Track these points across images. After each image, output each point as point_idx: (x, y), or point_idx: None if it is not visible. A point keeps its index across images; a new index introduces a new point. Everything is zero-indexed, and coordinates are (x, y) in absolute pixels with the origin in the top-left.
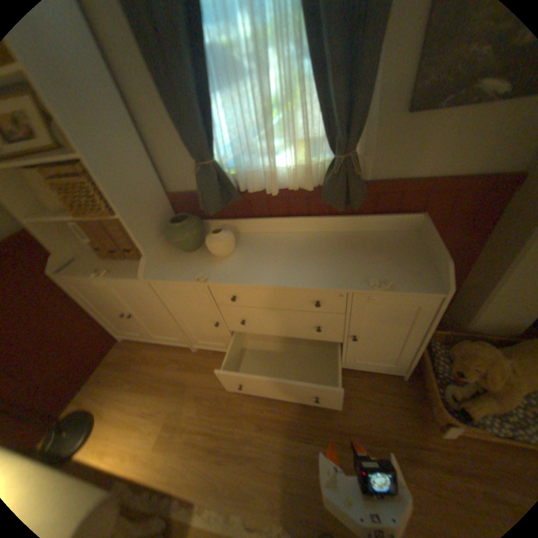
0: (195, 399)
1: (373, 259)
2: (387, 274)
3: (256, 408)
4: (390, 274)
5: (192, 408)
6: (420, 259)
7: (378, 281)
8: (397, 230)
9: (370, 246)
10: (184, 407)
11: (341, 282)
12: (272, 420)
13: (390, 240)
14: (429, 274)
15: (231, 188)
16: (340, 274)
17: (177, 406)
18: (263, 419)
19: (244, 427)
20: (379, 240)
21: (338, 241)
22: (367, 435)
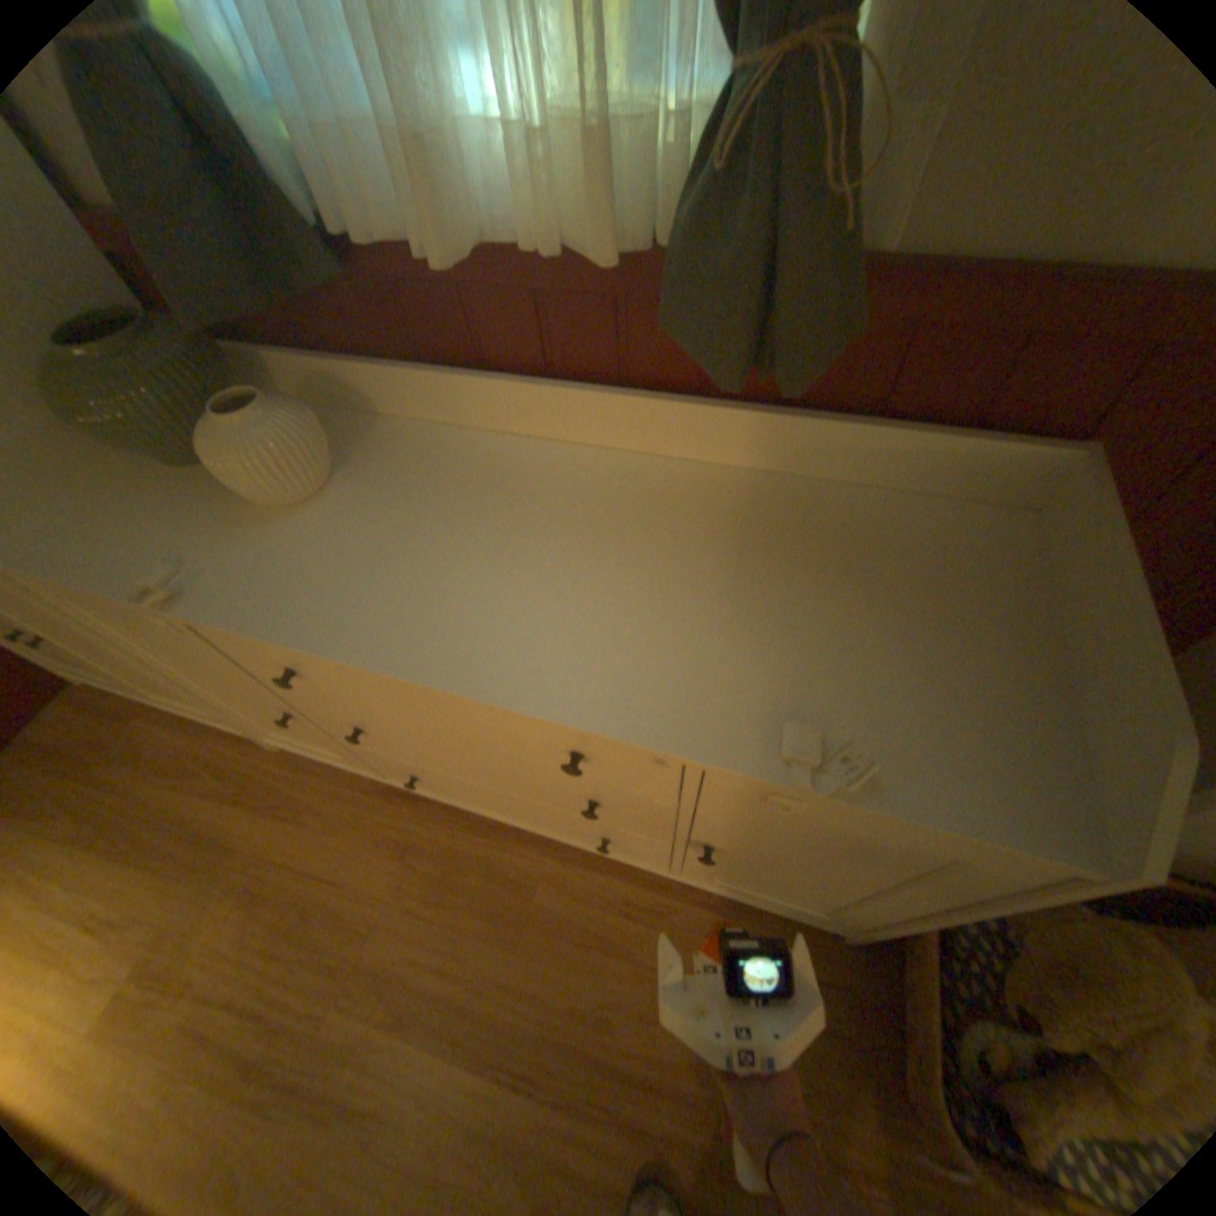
0: (241, 903)
1: (830, 620)
2: (869, 711)
3: (405, 960)
4: (882, 712)
5: (226, 929)
6: (1023, 654)
7: (820, 748)
8: (956, 495)
9: (831, 554)
10: (207, 922)
11: (668, 716)
12: (439, 1006)
13: (919, 536)
14: (1050, 746)
15: (288, 213)
16: (679, 671)
17: (188, 915)
18: (415, 998)
19: (357, 1012)
20: (875, 530)
21: (713, 508)
22: (699, 1101)
